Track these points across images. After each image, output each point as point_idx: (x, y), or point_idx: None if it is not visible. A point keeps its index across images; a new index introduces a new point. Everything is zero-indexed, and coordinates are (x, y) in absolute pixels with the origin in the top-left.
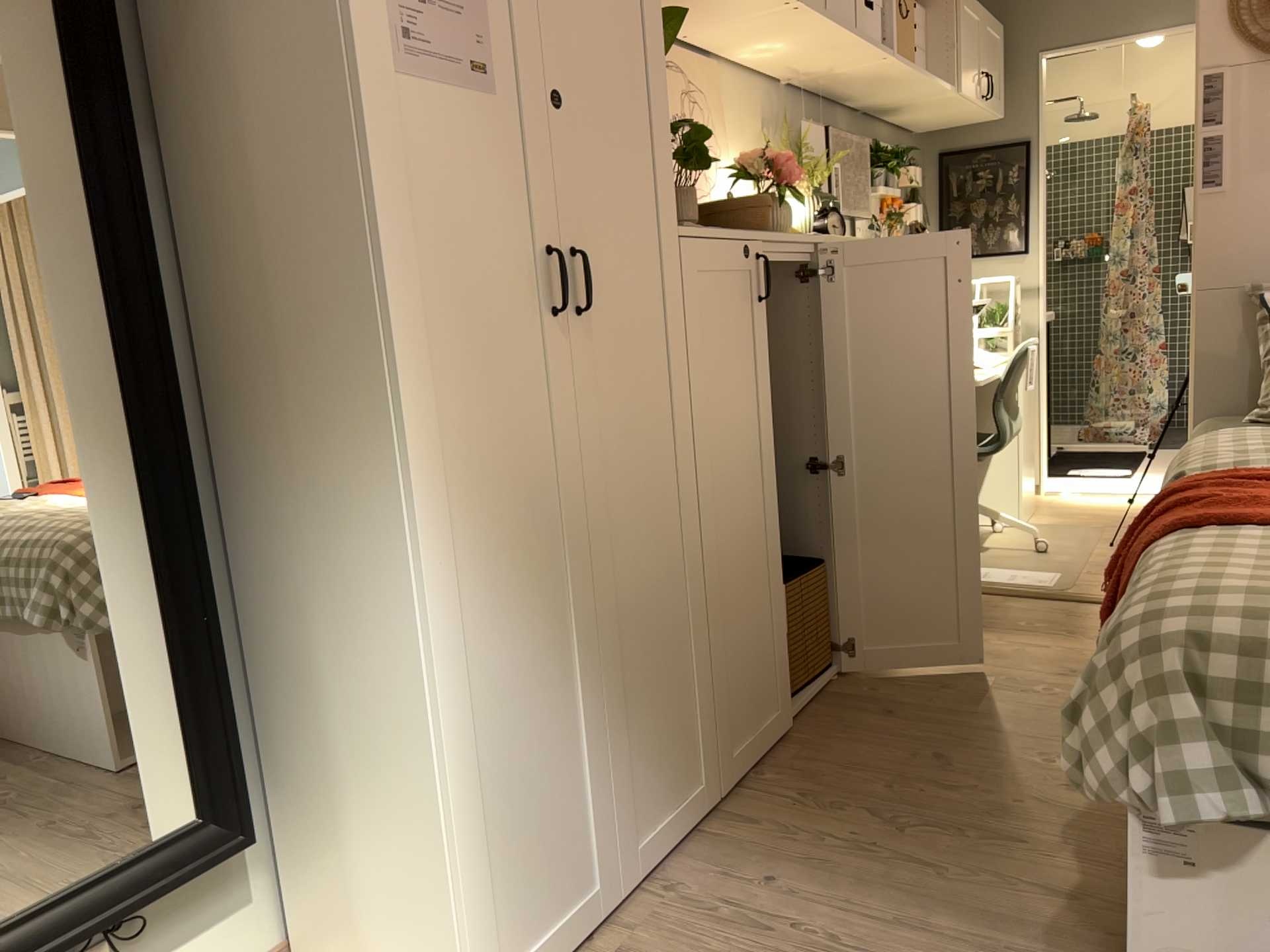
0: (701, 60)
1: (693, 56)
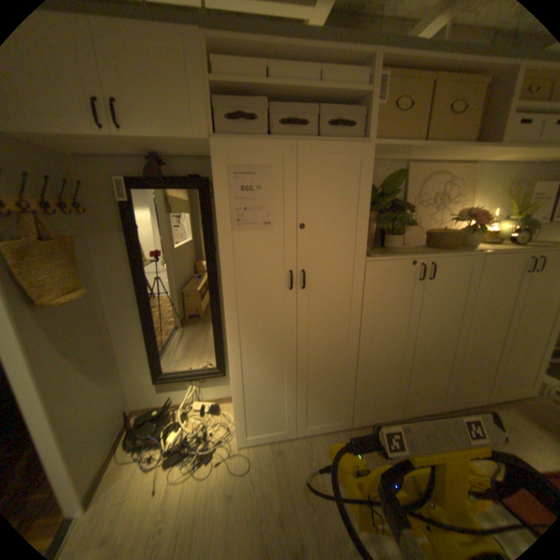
0: (468, 164)
1: (463, 163)
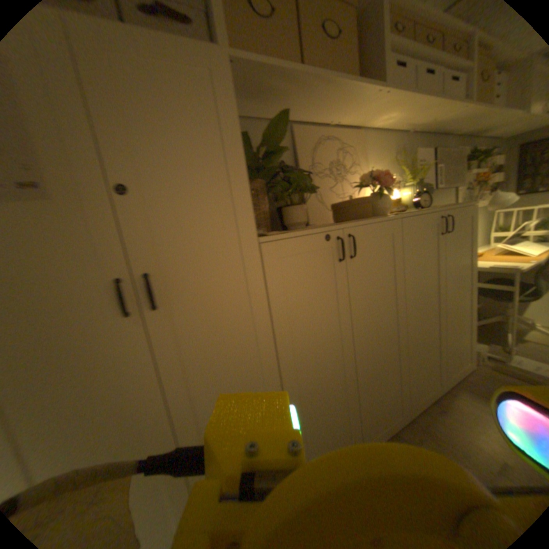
0: (355, 129)
1: (350, 128)
